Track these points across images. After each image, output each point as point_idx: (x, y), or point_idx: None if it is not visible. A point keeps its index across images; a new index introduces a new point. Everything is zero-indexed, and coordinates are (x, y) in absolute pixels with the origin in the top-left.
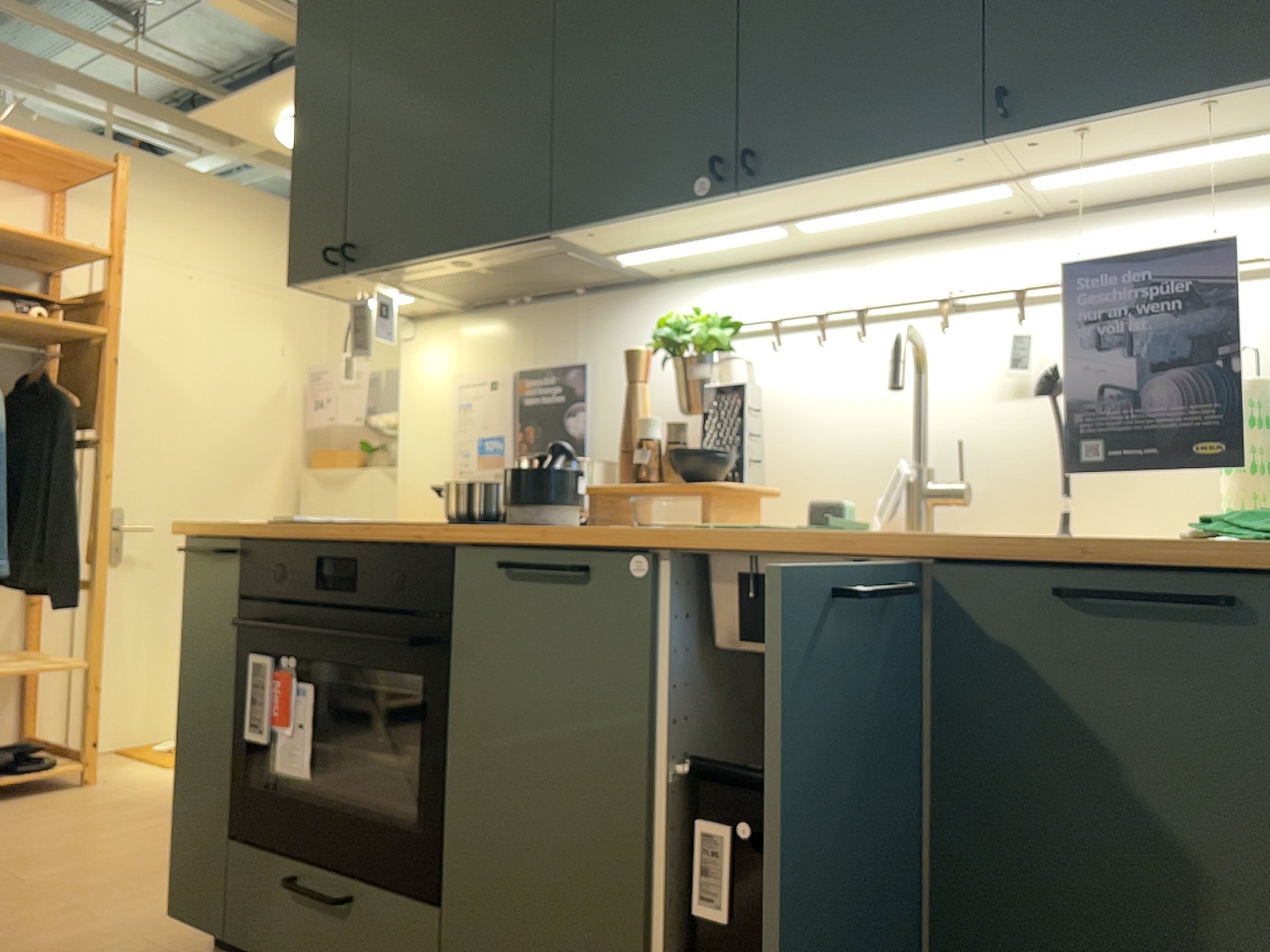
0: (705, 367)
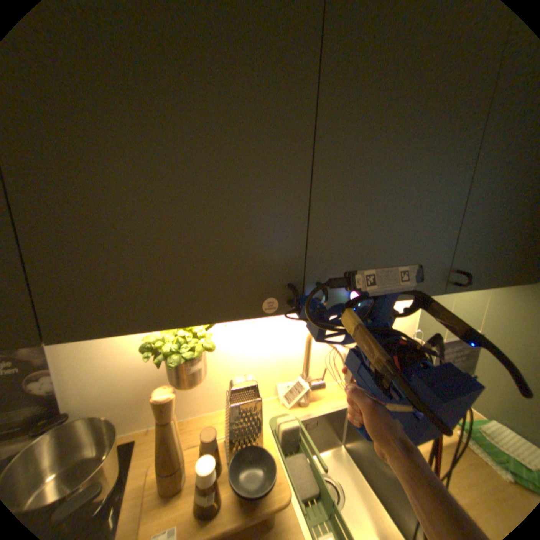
0: (198, 365)
